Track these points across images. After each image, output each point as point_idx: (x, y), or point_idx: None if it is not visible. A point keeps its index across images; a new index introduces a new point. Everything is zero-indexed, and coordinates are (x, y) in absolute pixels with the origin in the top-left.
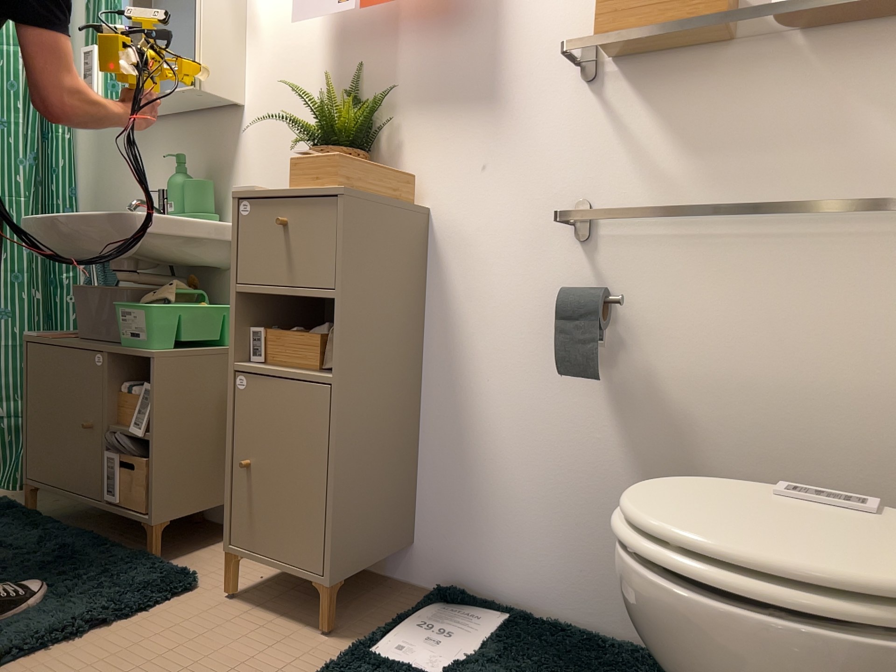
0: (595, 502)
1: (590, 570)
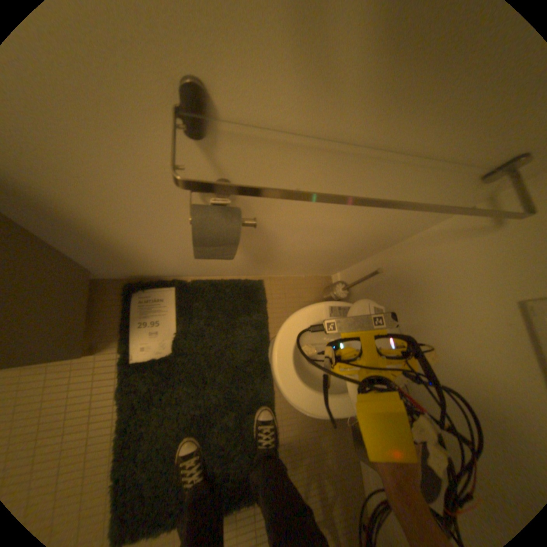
0: None
1: (213, 269)
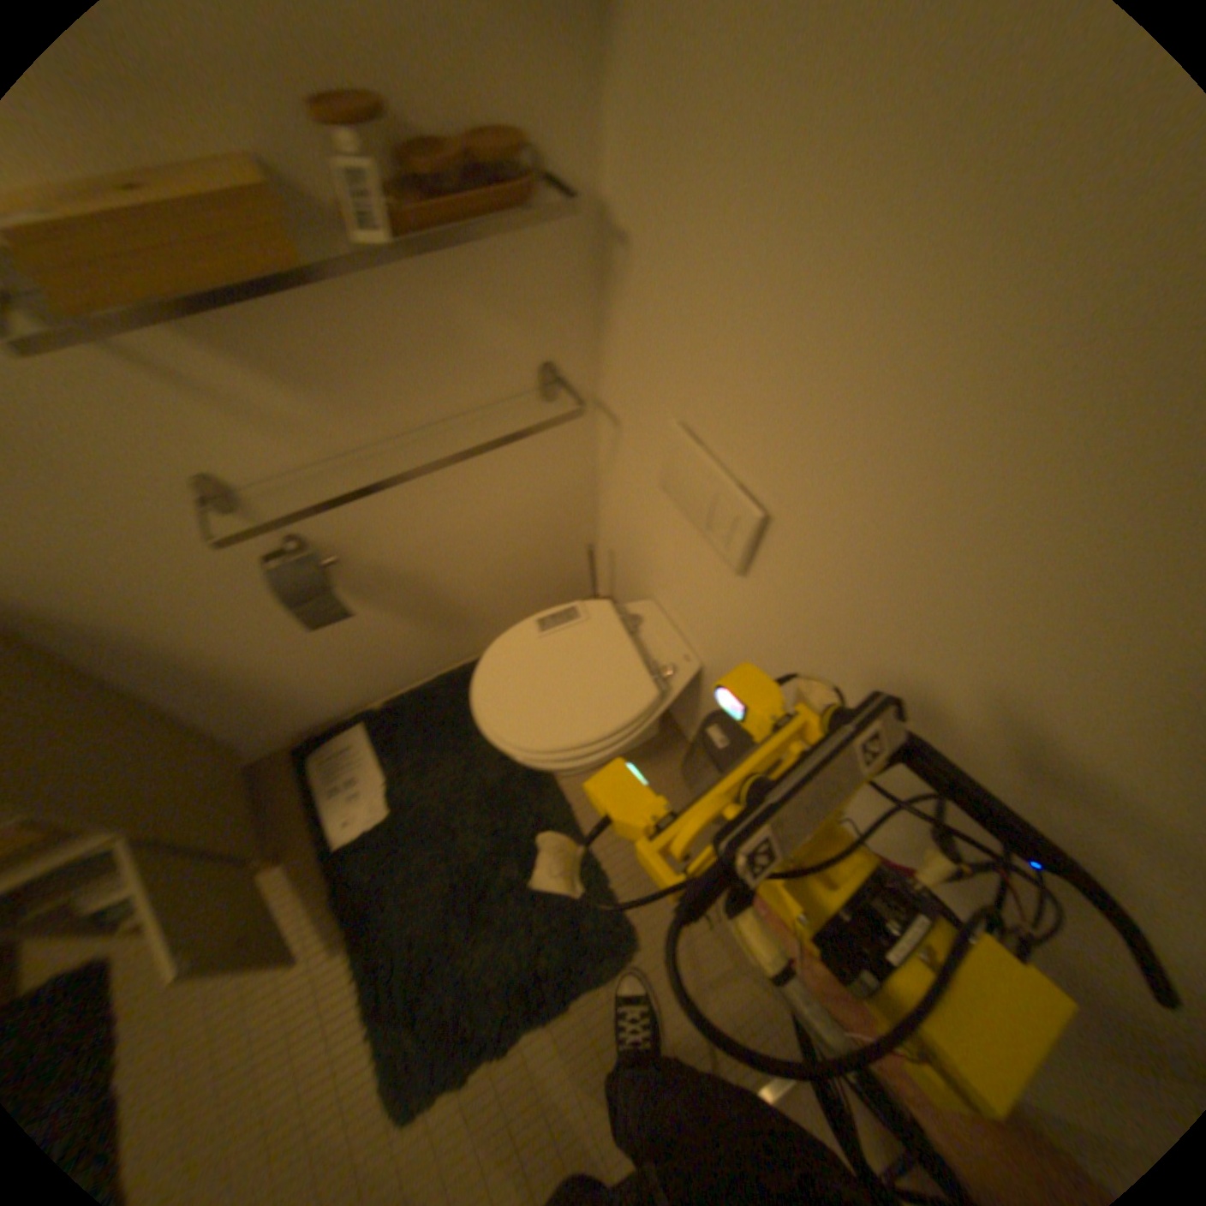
0: (374, 647)
1: (392, 671)
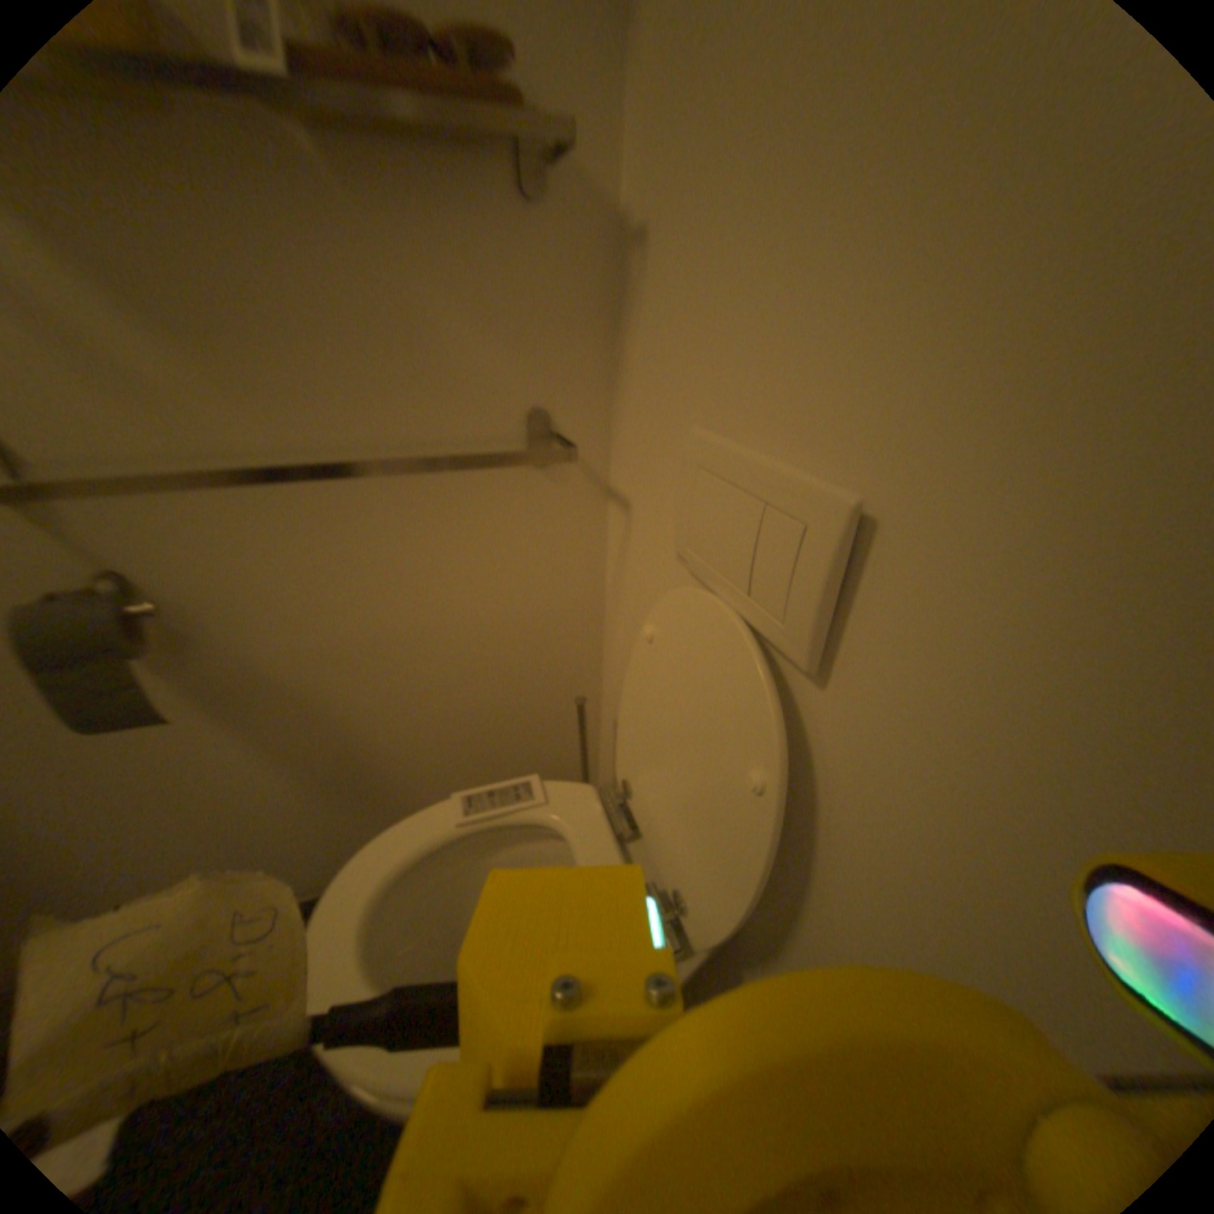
0: (245, 812)
1: (270, 865)
